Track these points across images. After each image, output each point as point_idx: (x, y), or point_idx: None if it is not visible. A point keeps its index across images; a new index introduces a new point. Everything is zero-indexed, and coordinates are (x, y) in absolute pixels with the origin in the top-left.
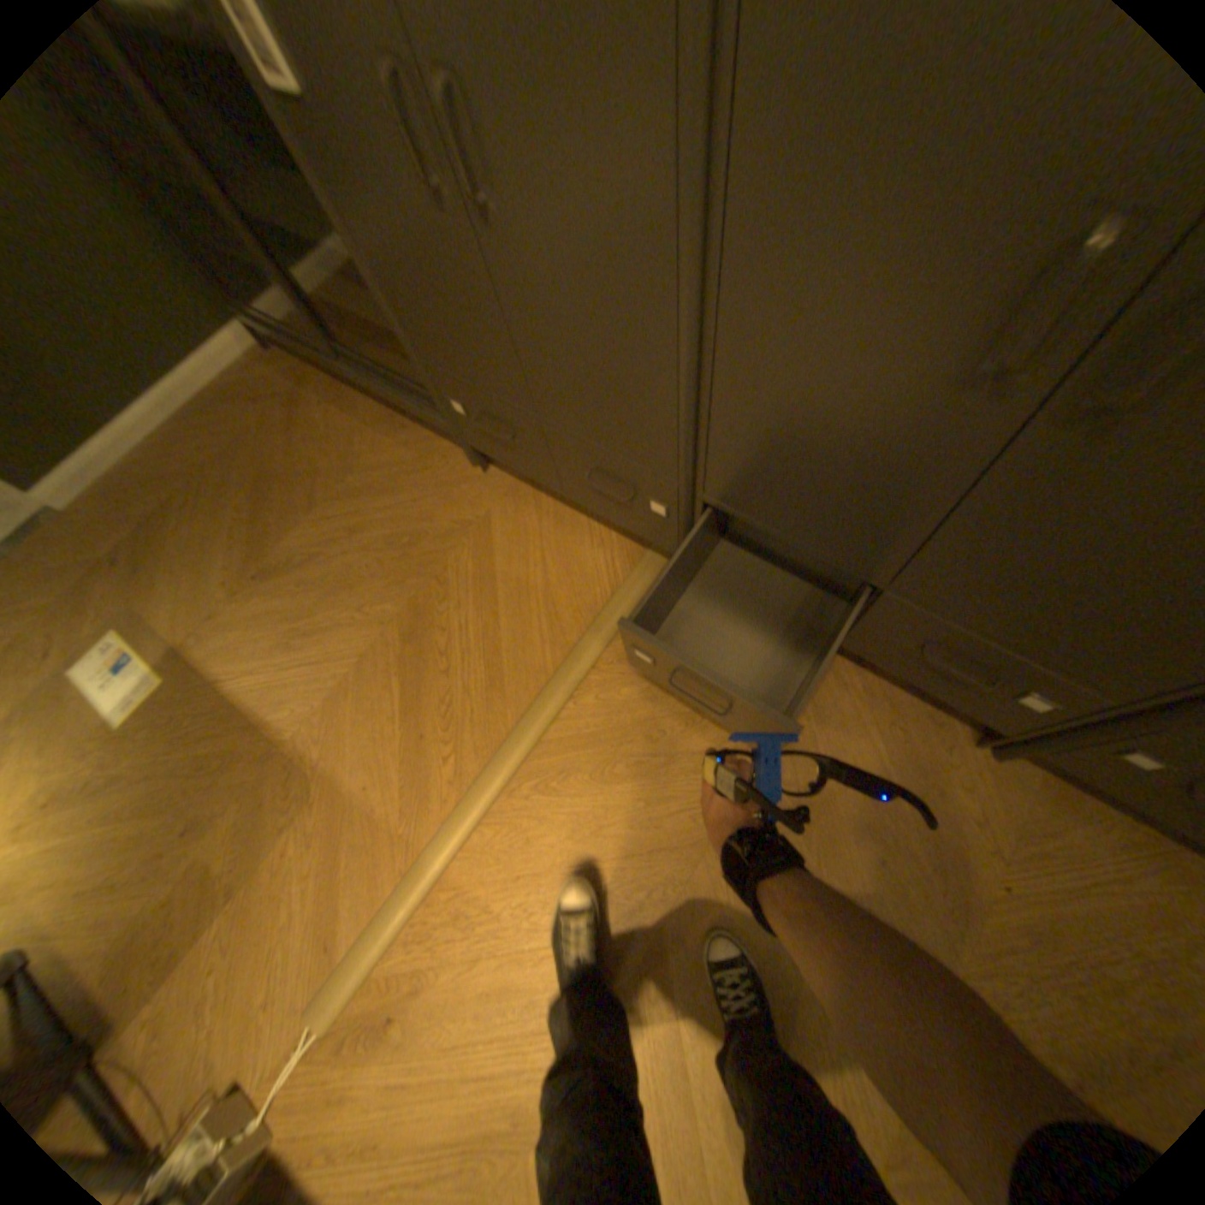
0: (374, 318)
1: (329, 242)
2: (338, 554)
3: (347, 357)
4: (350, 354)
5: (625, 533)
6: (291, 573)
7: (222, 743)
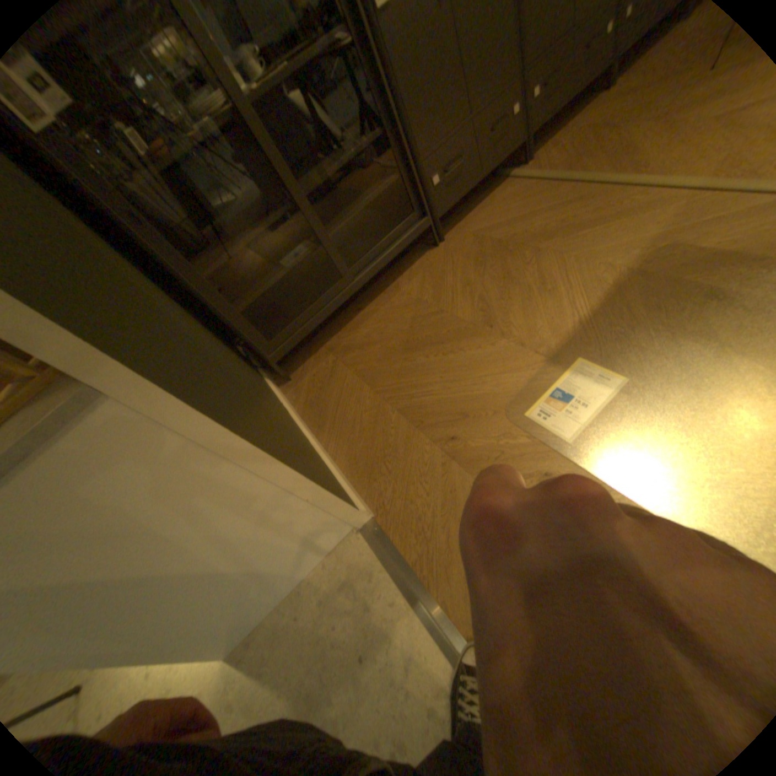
0: (379, 189)
1: (360, 146)
2: (483, 286)
3: (359, 267)
4: (362, 259)
5: (498, 184)
6: (493, 305)
7: (637, 301)
